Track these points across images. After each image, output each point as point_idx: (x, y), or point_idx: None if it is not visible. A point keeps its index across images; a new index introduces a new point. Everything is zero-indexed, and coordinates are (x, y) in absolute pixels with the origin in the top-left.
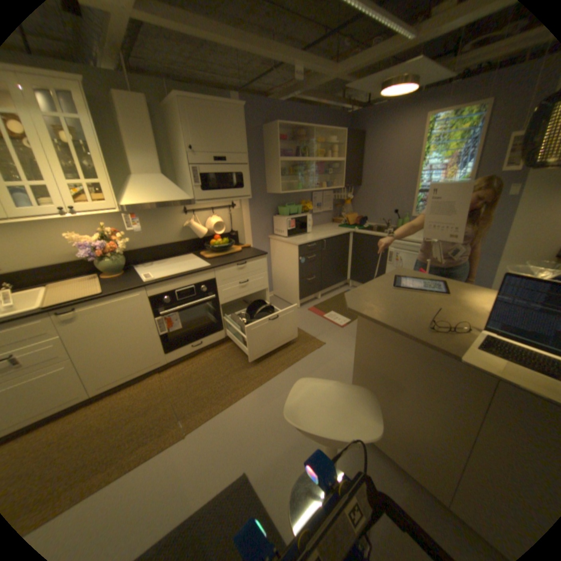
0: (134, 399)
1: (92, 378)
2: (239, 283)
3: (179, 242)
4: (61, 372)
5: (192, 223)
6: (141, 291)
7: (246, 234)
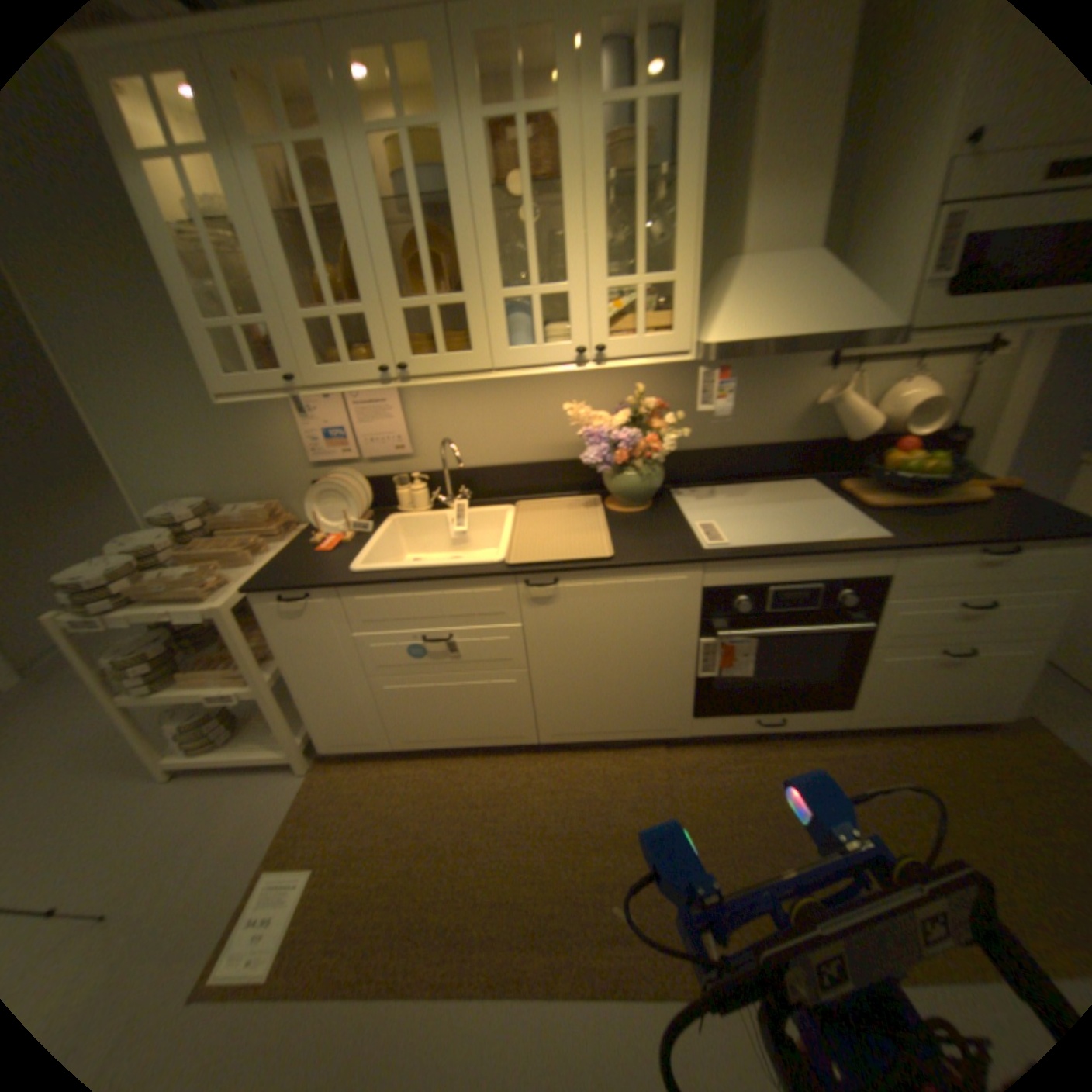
0: (616, 792)
1: (555, 714)
2: (966, 604)
3: (791, 444)
4: (513, 687)
5: (849, 395)
6: (695, 571)
7: (1005, 436)
